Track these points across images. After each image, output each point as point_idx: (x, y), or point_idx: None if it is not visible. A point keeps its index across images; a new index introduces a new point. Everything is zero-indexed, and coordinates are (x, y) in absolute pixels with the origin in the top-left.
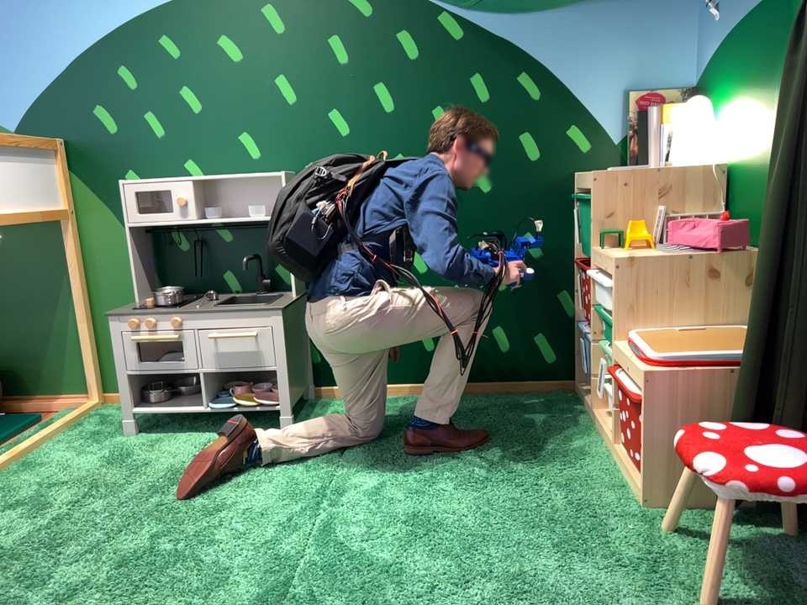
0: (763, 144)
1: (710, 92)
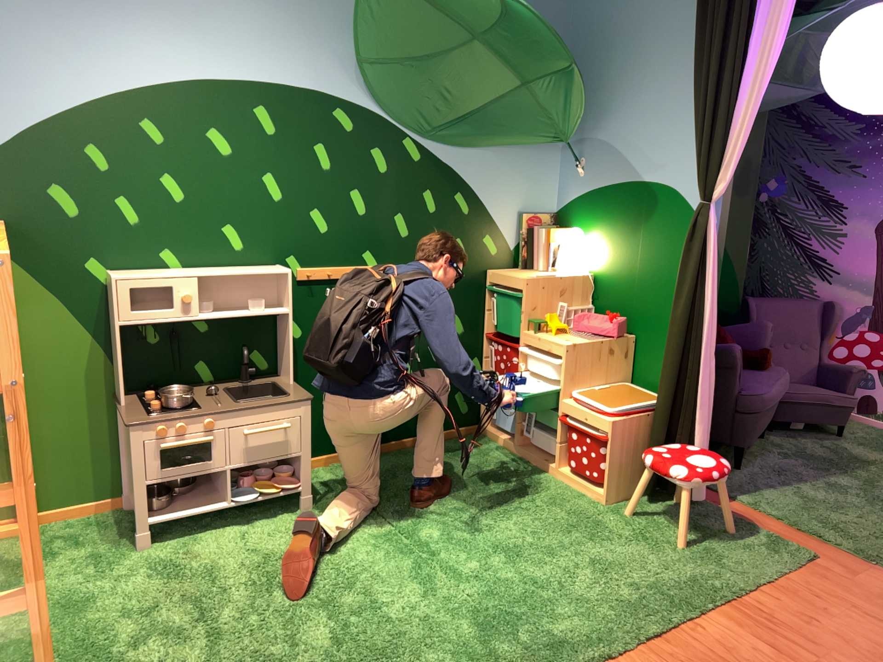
0: (623, 271)
1: (572, 224)
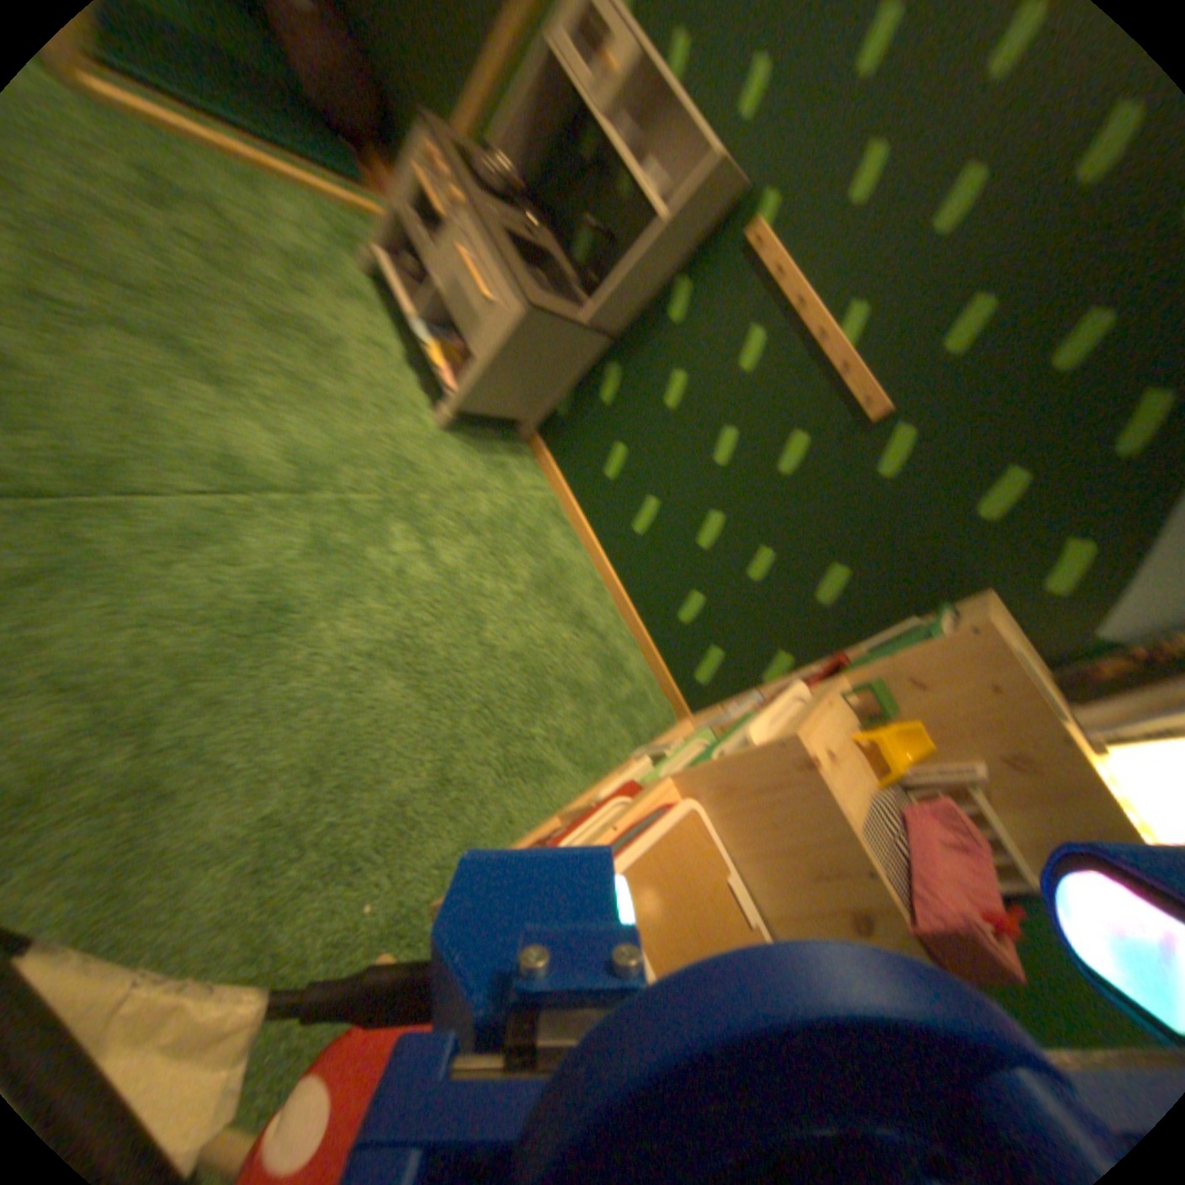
0: None
1: None
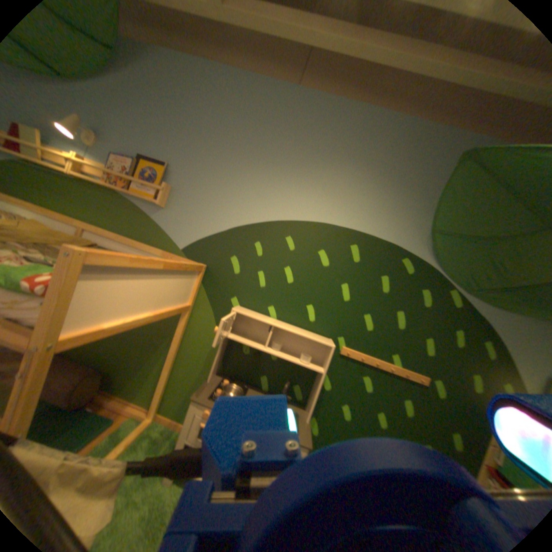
0: None
1: None
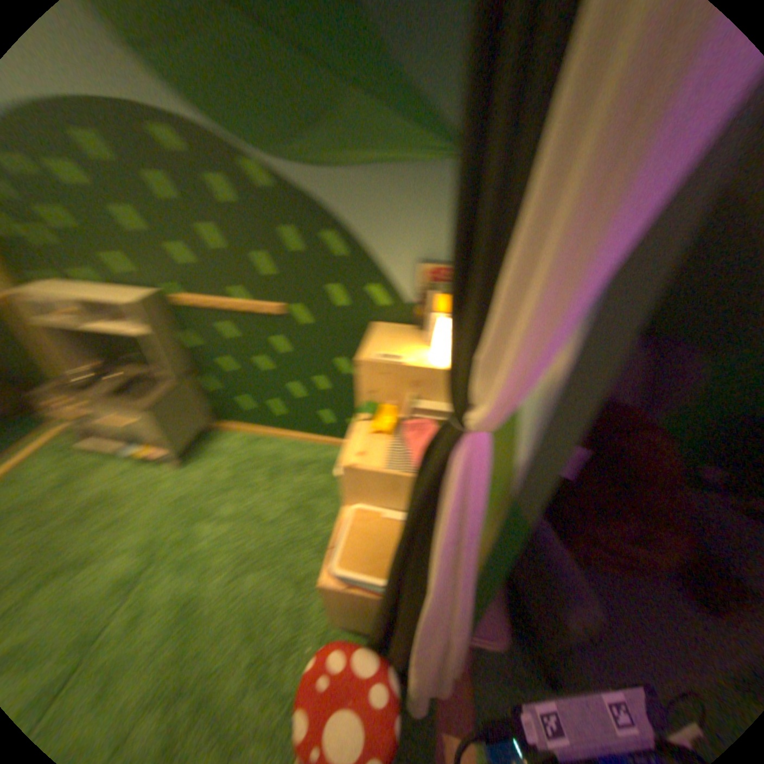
0: None
1: None
